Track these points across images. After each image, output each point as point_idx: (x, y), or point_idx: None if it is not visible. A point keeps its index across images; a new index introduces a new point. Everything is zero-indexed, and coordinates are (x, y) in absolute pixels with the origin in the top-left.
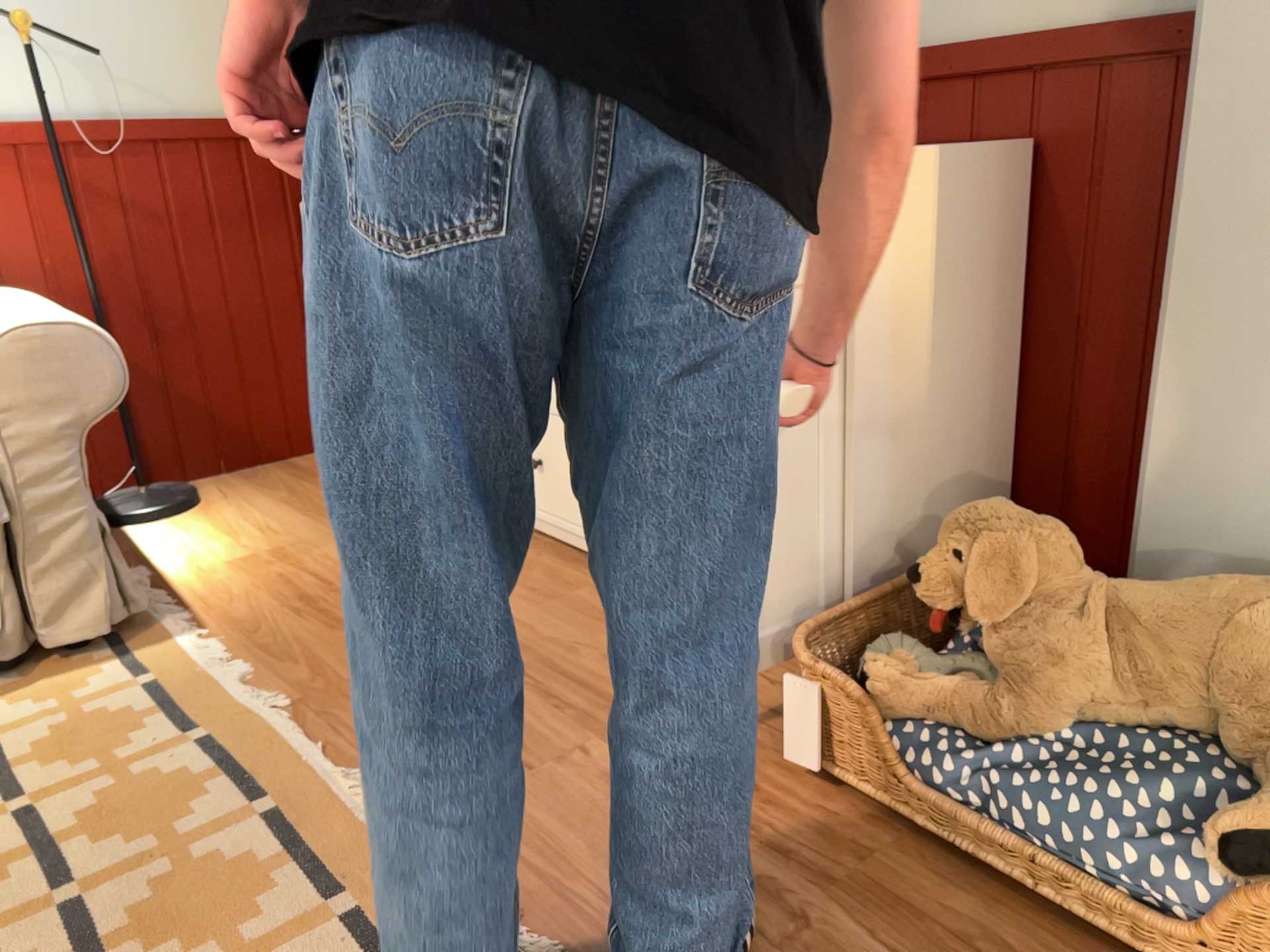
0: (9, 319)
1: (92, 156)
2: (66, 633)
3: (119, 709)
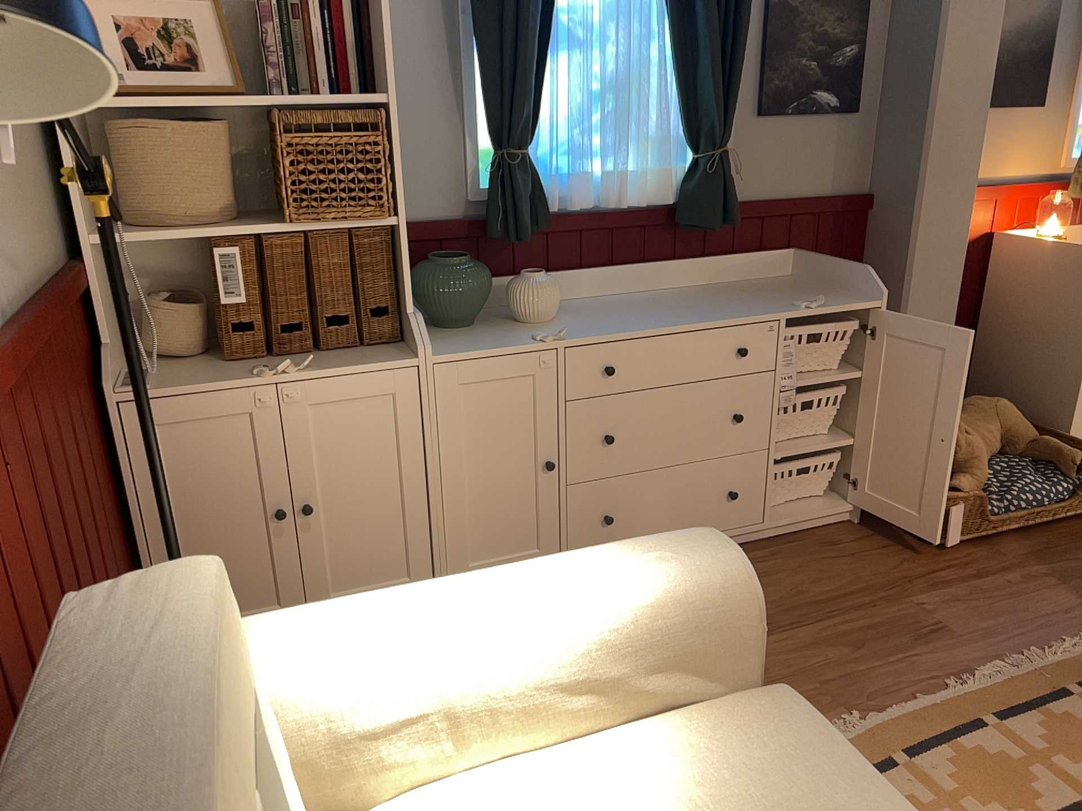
0: (646, 572)
1: (11, 382)
2: None
3: None
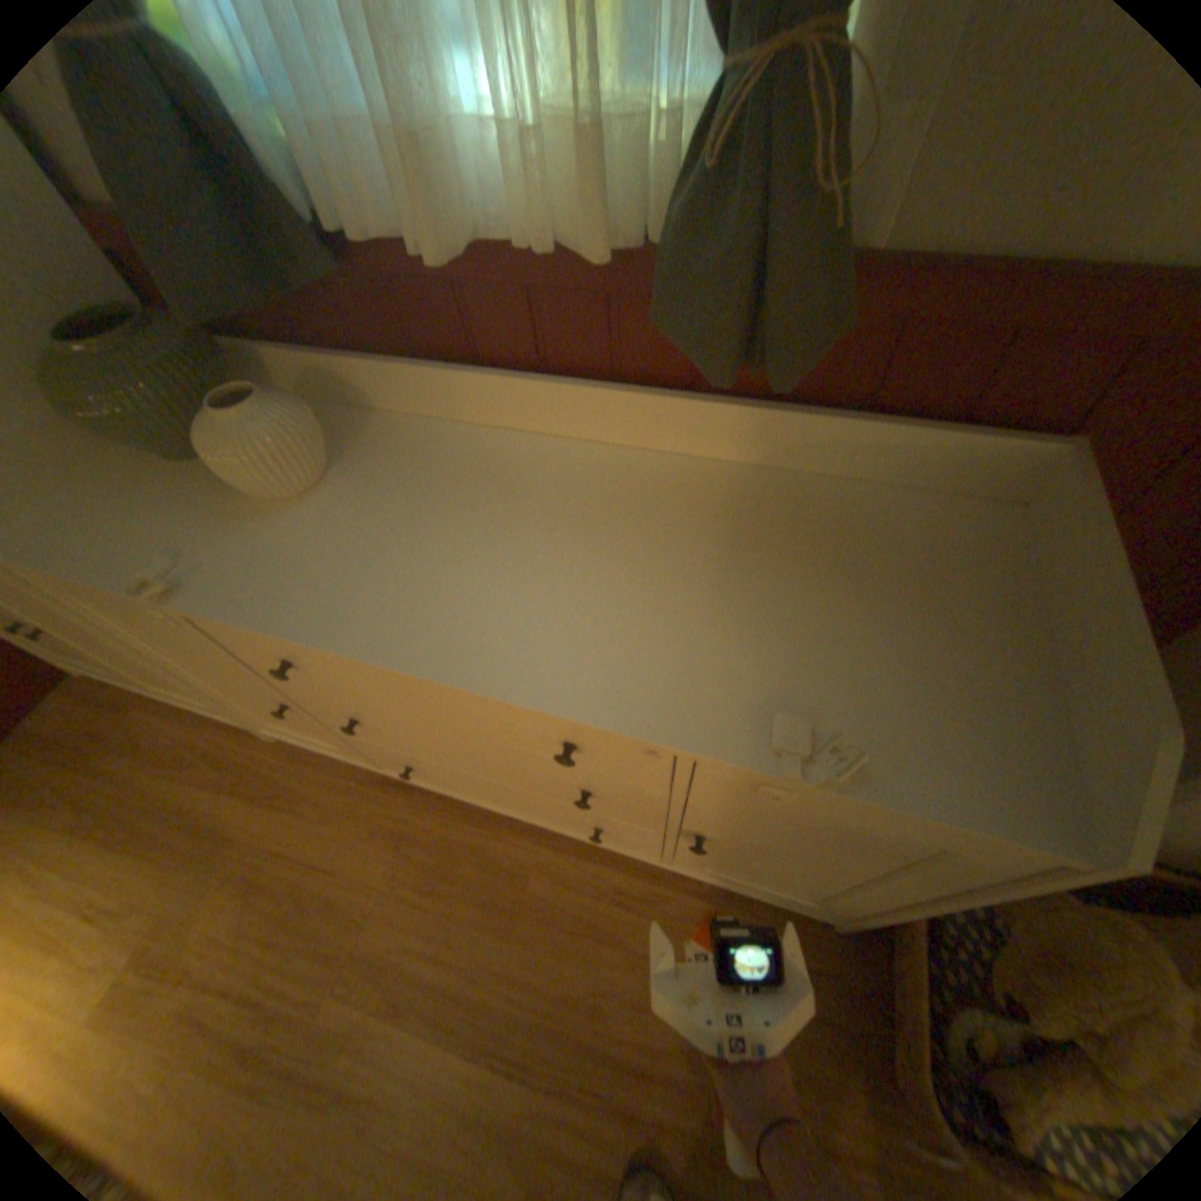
0: None
1: None
2: None
3: None
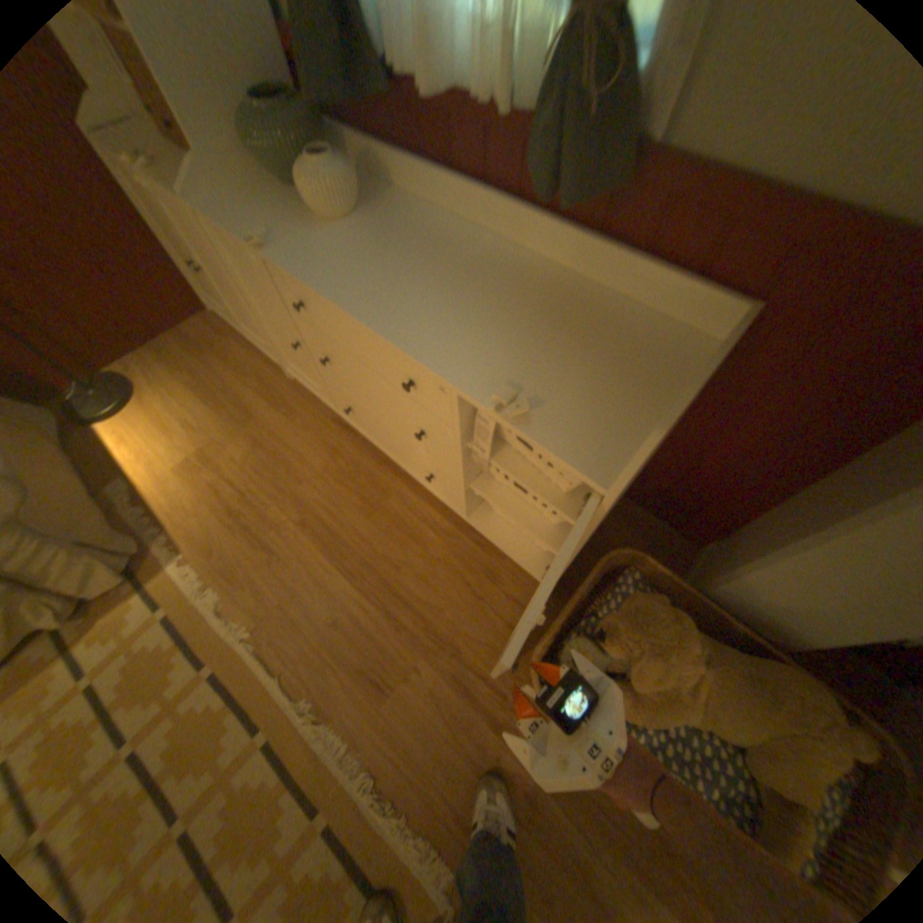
0: None
1: None
2: (92, 592)
3: (151, 651)
